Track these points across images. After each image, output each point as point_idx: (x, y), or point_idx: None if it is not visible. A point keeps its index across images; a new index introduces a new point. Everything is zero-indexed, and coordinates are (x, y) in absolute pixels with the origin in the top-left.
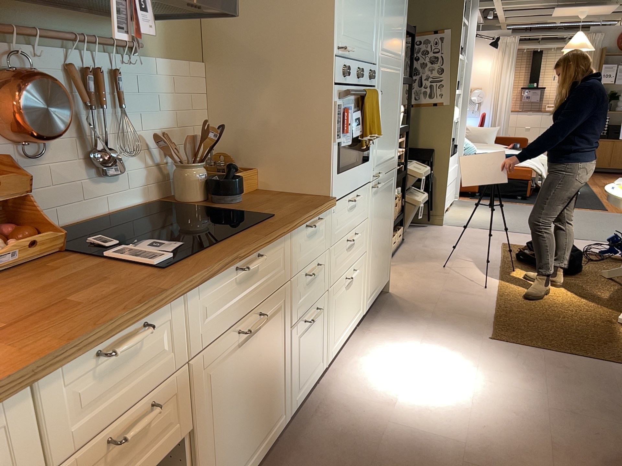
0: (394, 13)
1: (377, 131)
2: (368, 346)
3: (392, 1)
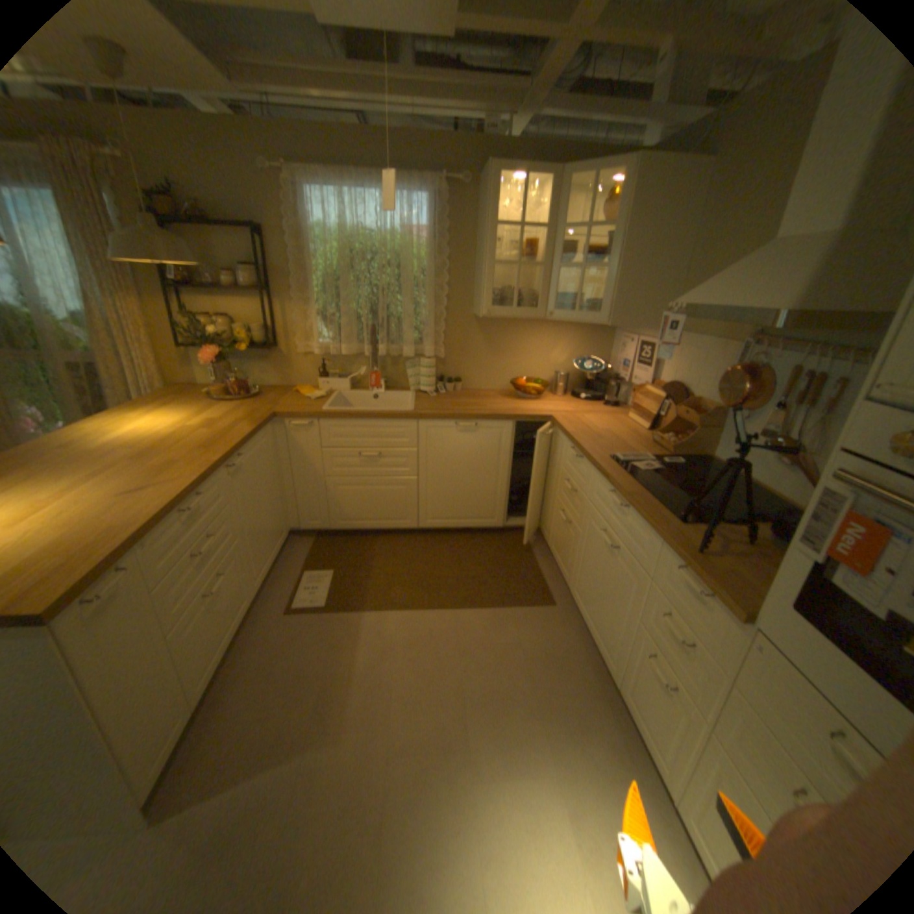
0: None
1: None
2: None
3: None
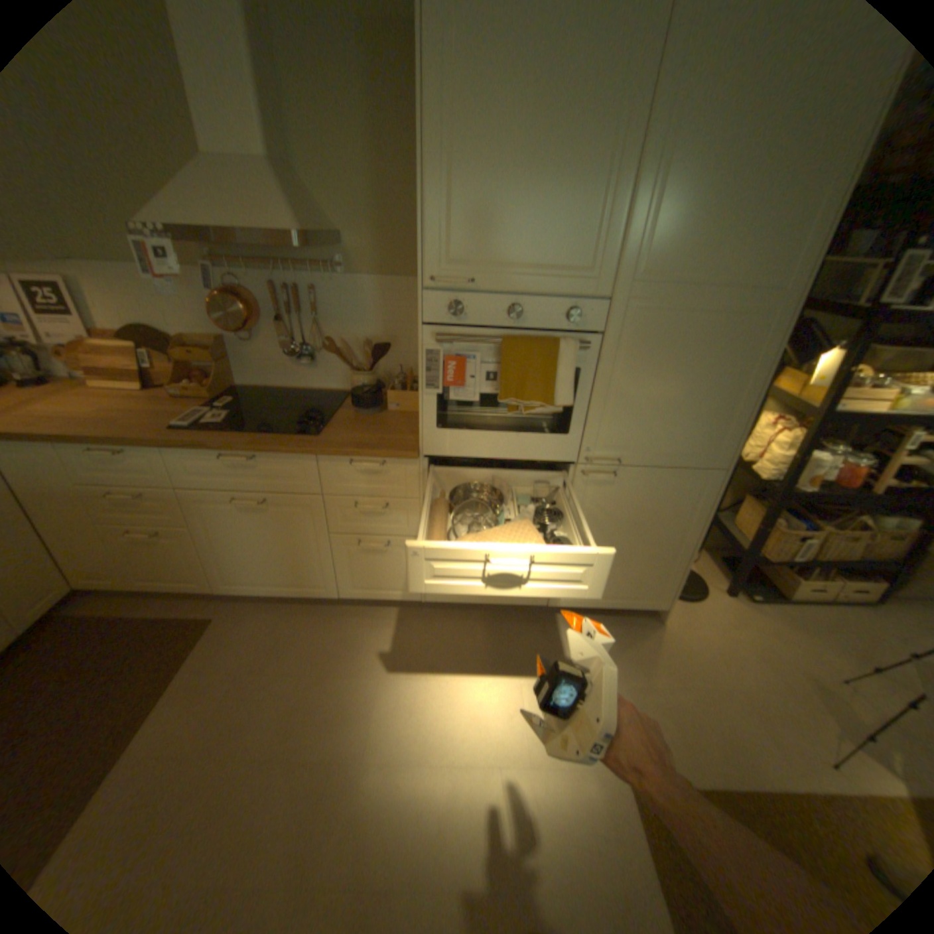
0: (730, 197)
1: (547, 399)
2: (509, 633)
3: (713, 174)
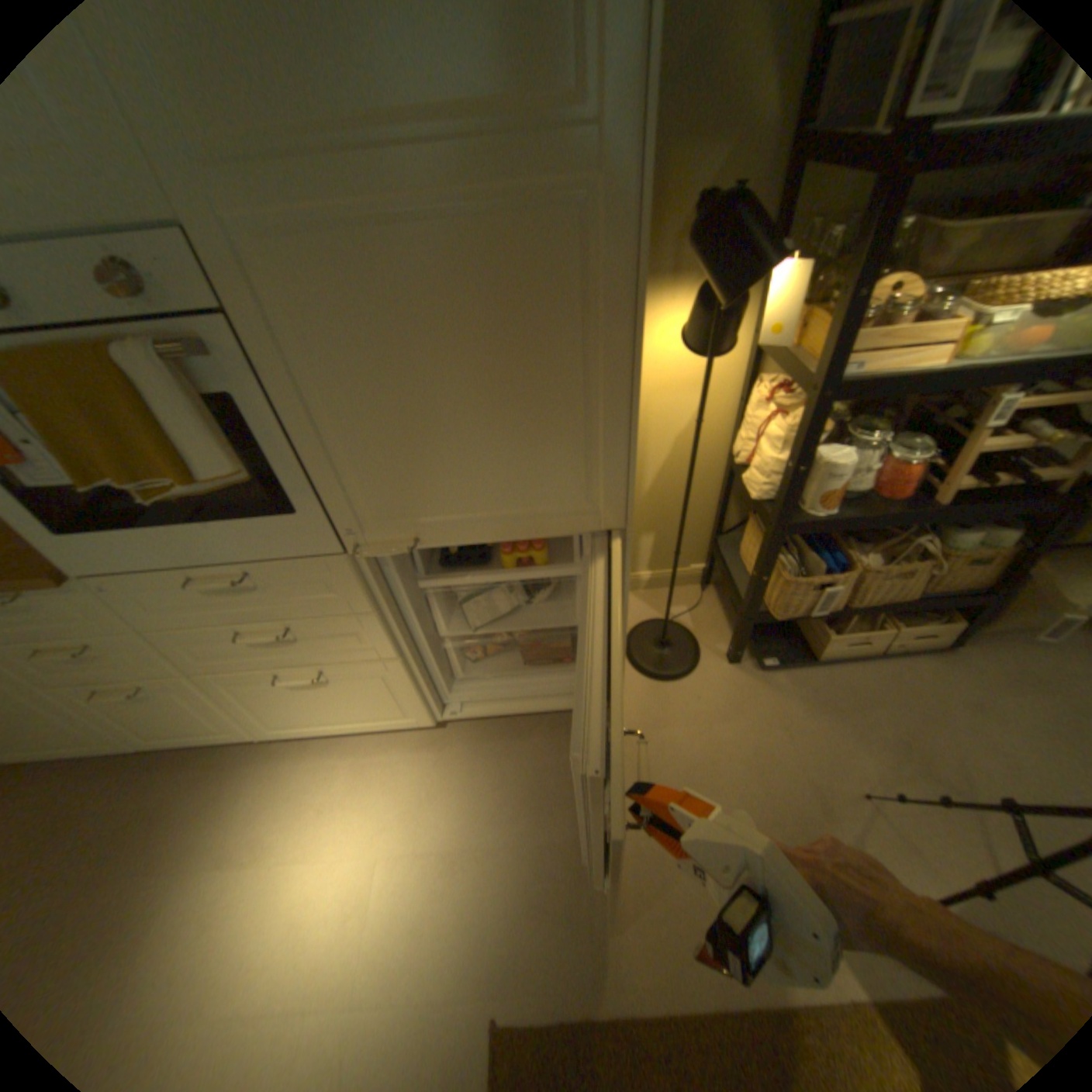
0: None
1: (169, 470)
2: (384, 770)
3: None
